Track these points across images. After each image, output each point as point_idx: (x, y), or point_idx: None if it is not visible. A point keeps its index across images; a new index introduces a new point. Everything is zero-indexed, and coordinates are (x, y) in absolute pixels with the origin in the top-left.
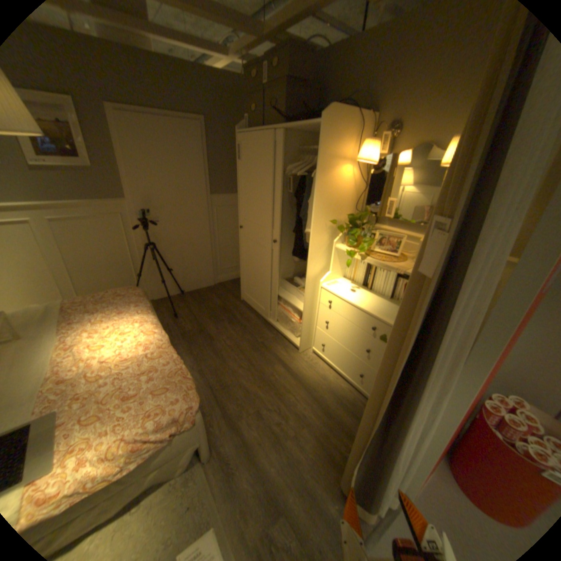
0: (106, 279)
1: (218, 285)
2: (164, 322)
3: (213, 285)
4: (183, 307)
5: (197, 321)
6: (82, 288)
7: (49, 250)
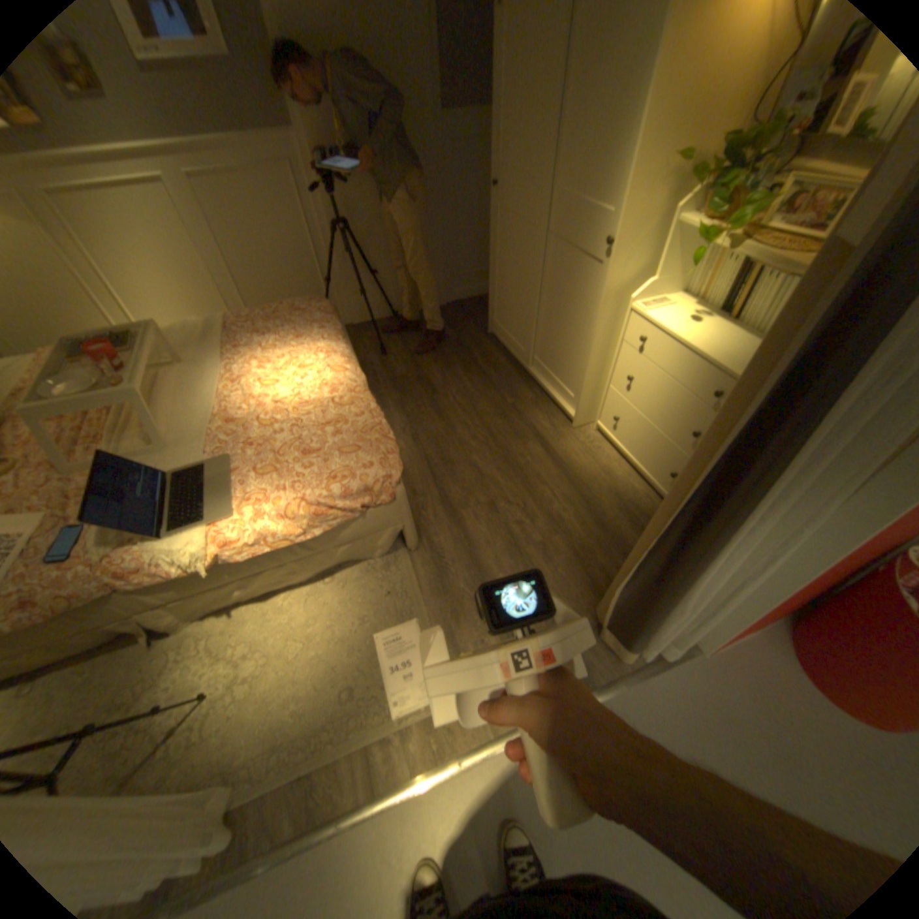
0: (281, 284)
1: (453, 305)
2: (366, 359)
3: (444, 305)
4: (395, 339)
5: (414, 362)
6: (251, 298)
7: (197, 232)
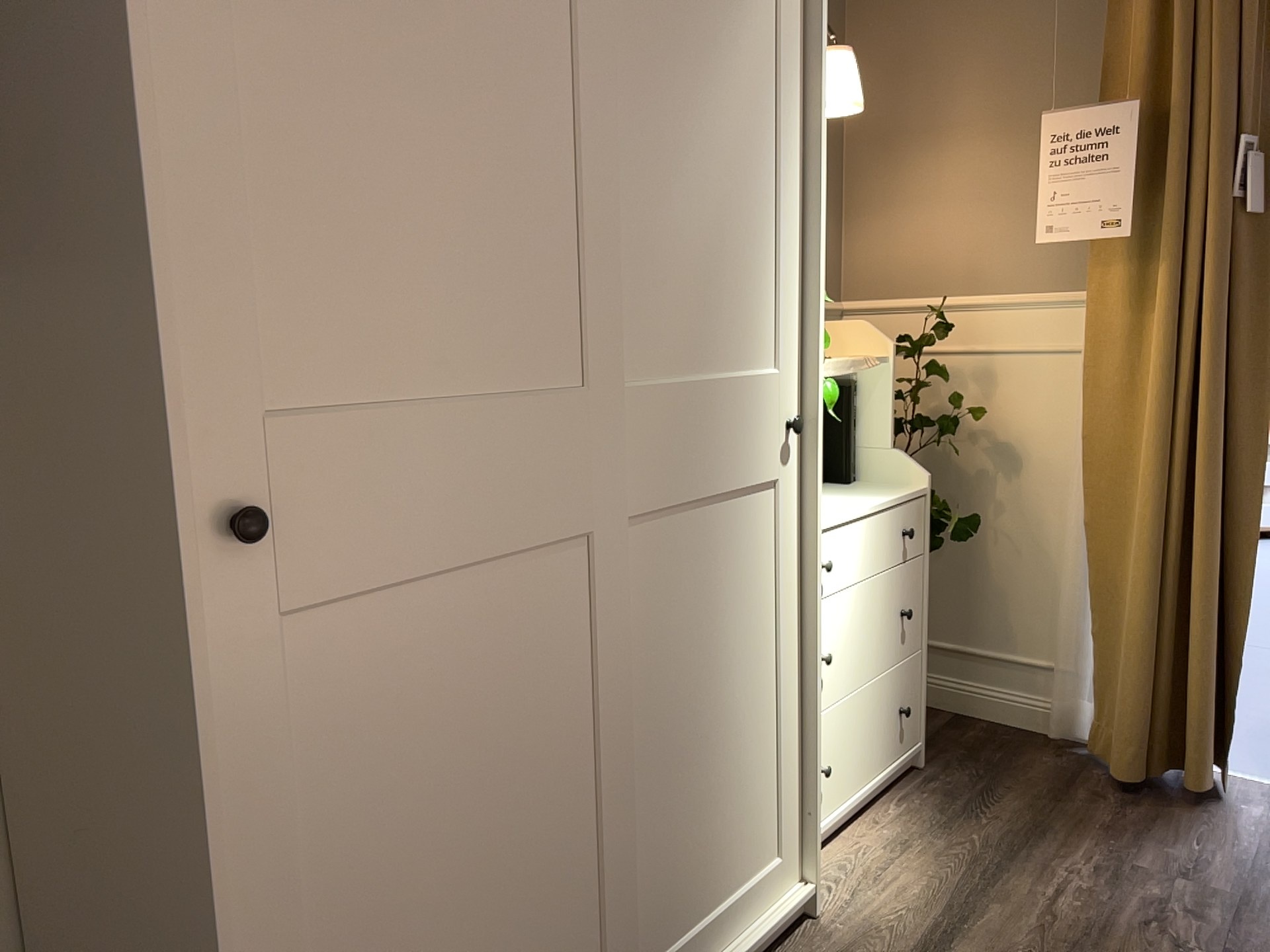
0: None
1: None
2: None
3: None
4: None
5: None
6: None
7: None
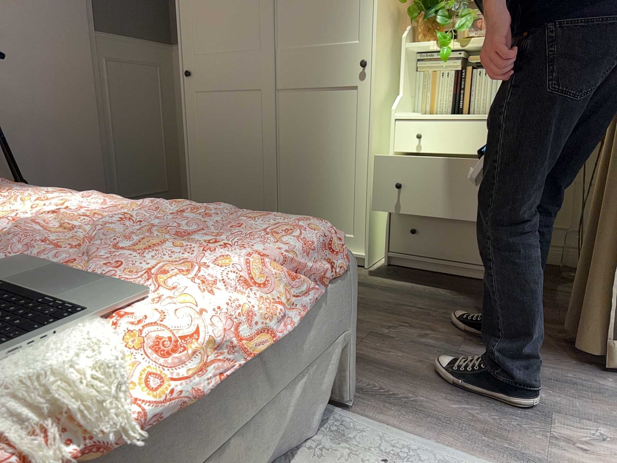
0: None
1: None
2: None
3: None
4: None
5: None
6: None
7: None
